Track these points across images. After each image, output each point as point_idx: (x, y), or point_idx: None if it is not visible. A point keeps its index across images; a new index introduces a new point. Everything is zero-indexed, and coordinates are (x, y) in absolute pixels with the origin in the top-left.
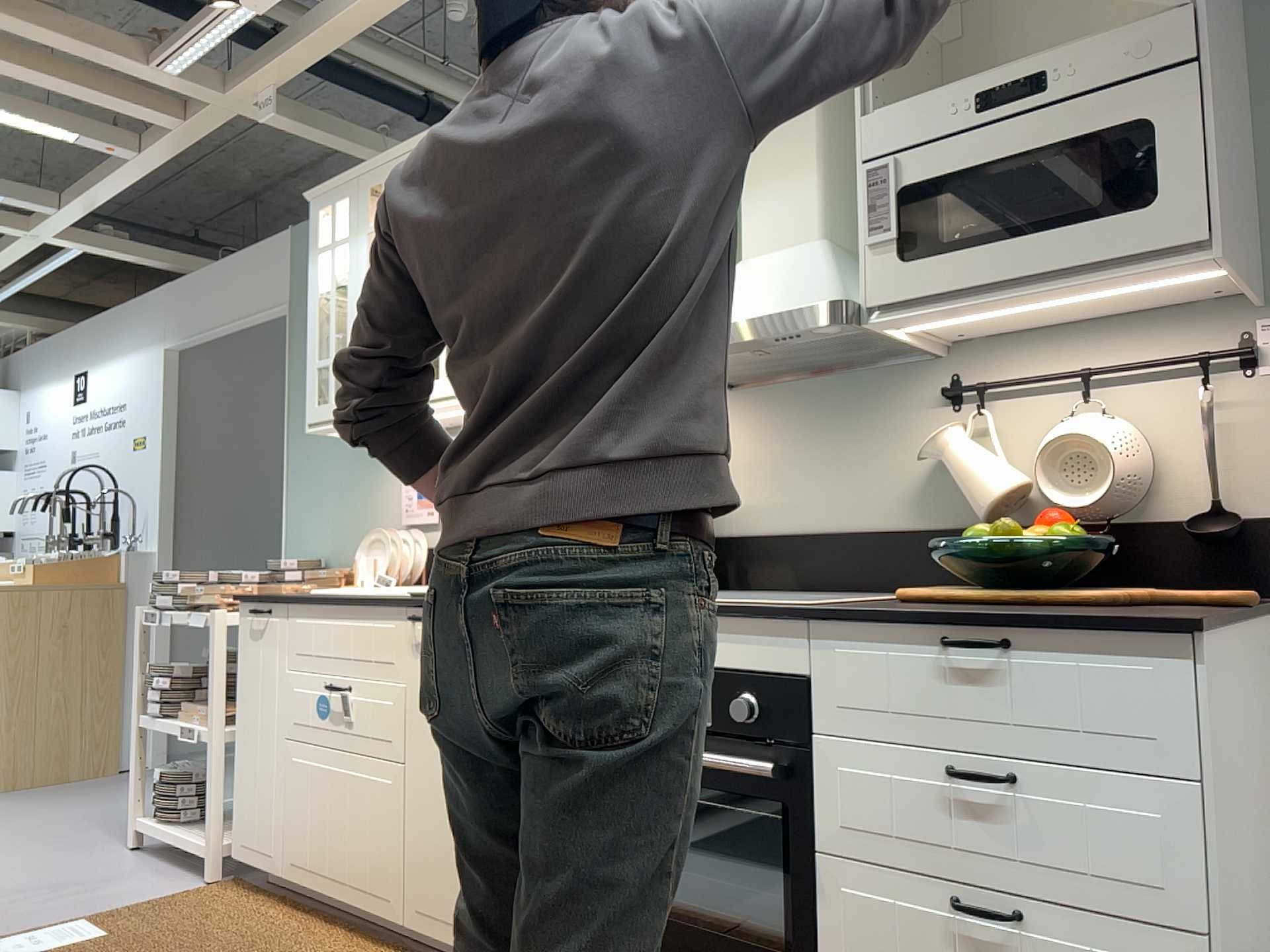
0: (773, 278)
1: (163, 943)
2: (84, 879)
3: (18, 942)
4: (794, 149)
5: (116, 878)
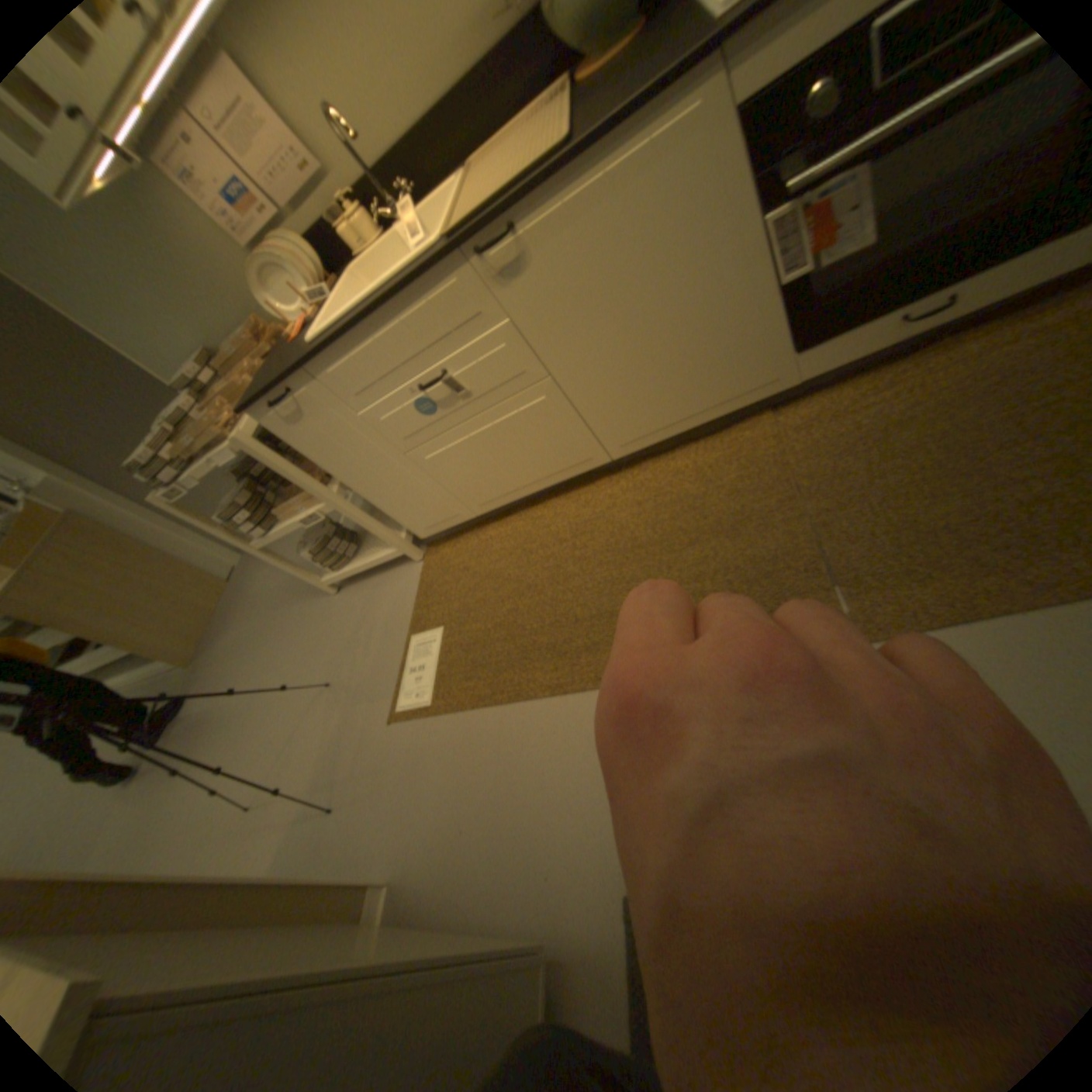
0: None
1: (484, 596)
2: (355, 623)
3: (411, 674)
4: None
5: (369, 606)
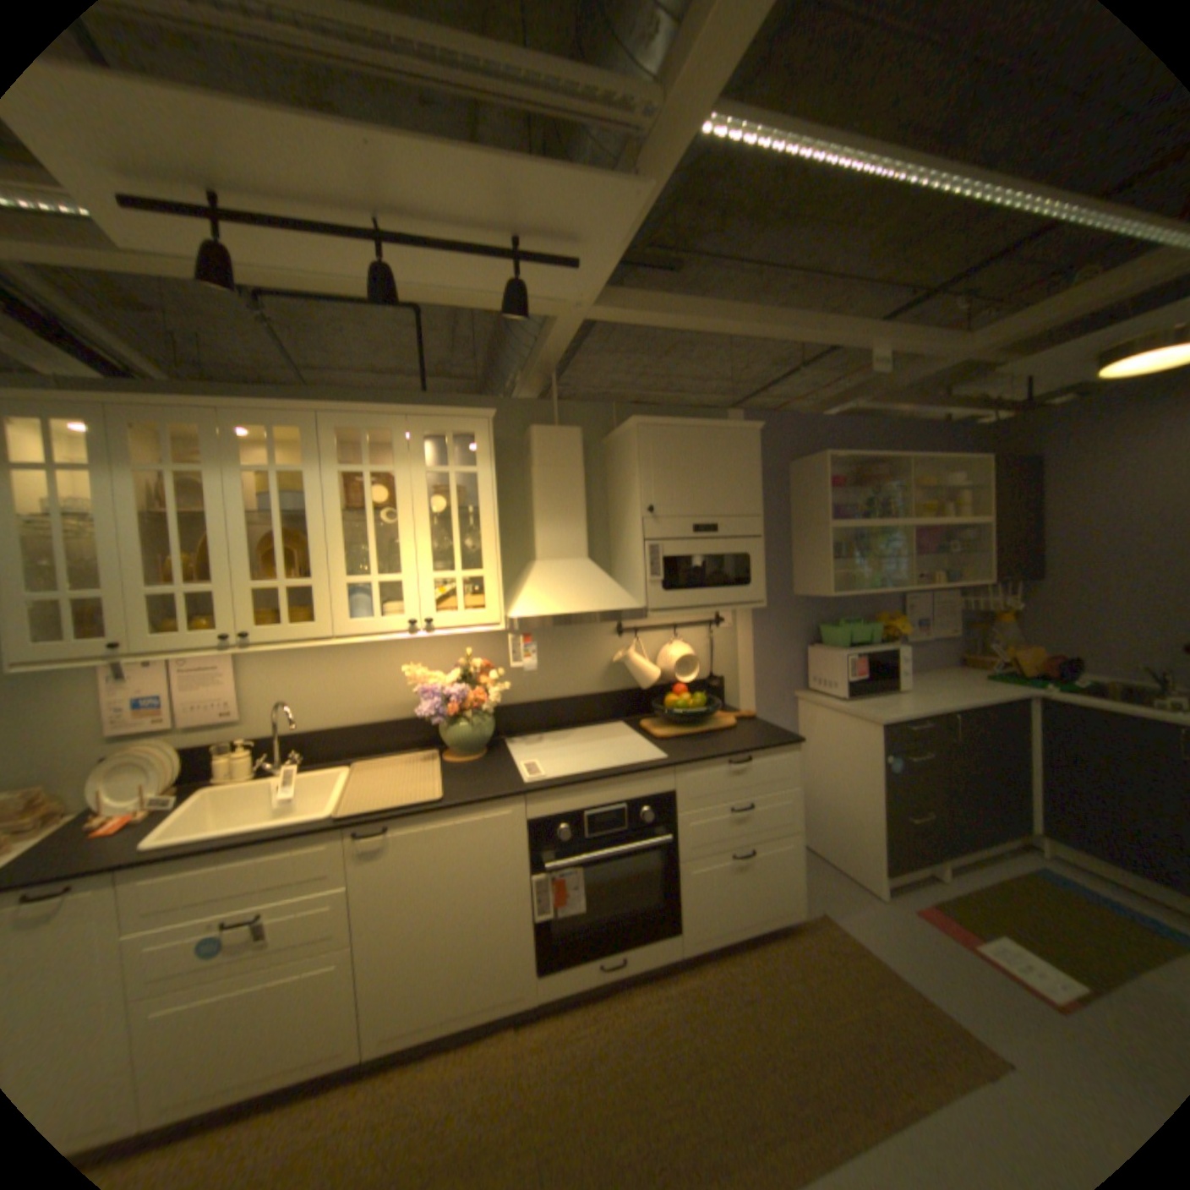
0: (584, 583)
1: None
2: None
3: None
4: (573, 507)
5: None
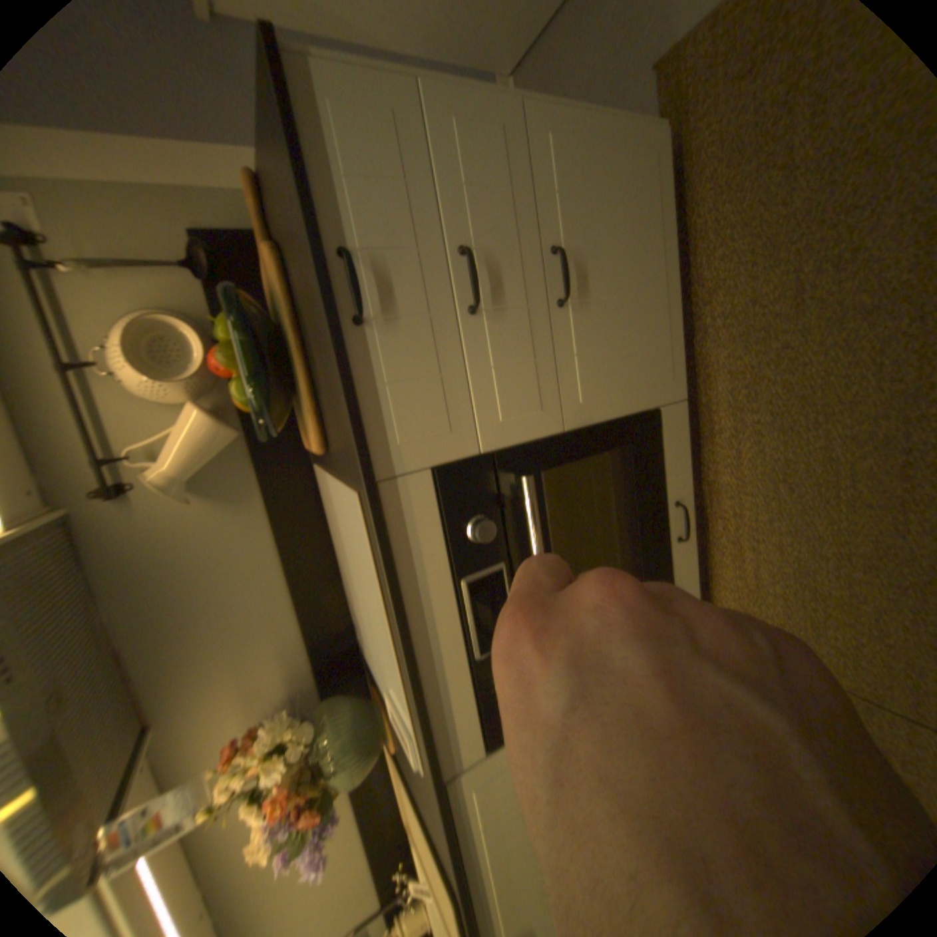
0: None
1: None
2: None
3: None
4: None
5: None
